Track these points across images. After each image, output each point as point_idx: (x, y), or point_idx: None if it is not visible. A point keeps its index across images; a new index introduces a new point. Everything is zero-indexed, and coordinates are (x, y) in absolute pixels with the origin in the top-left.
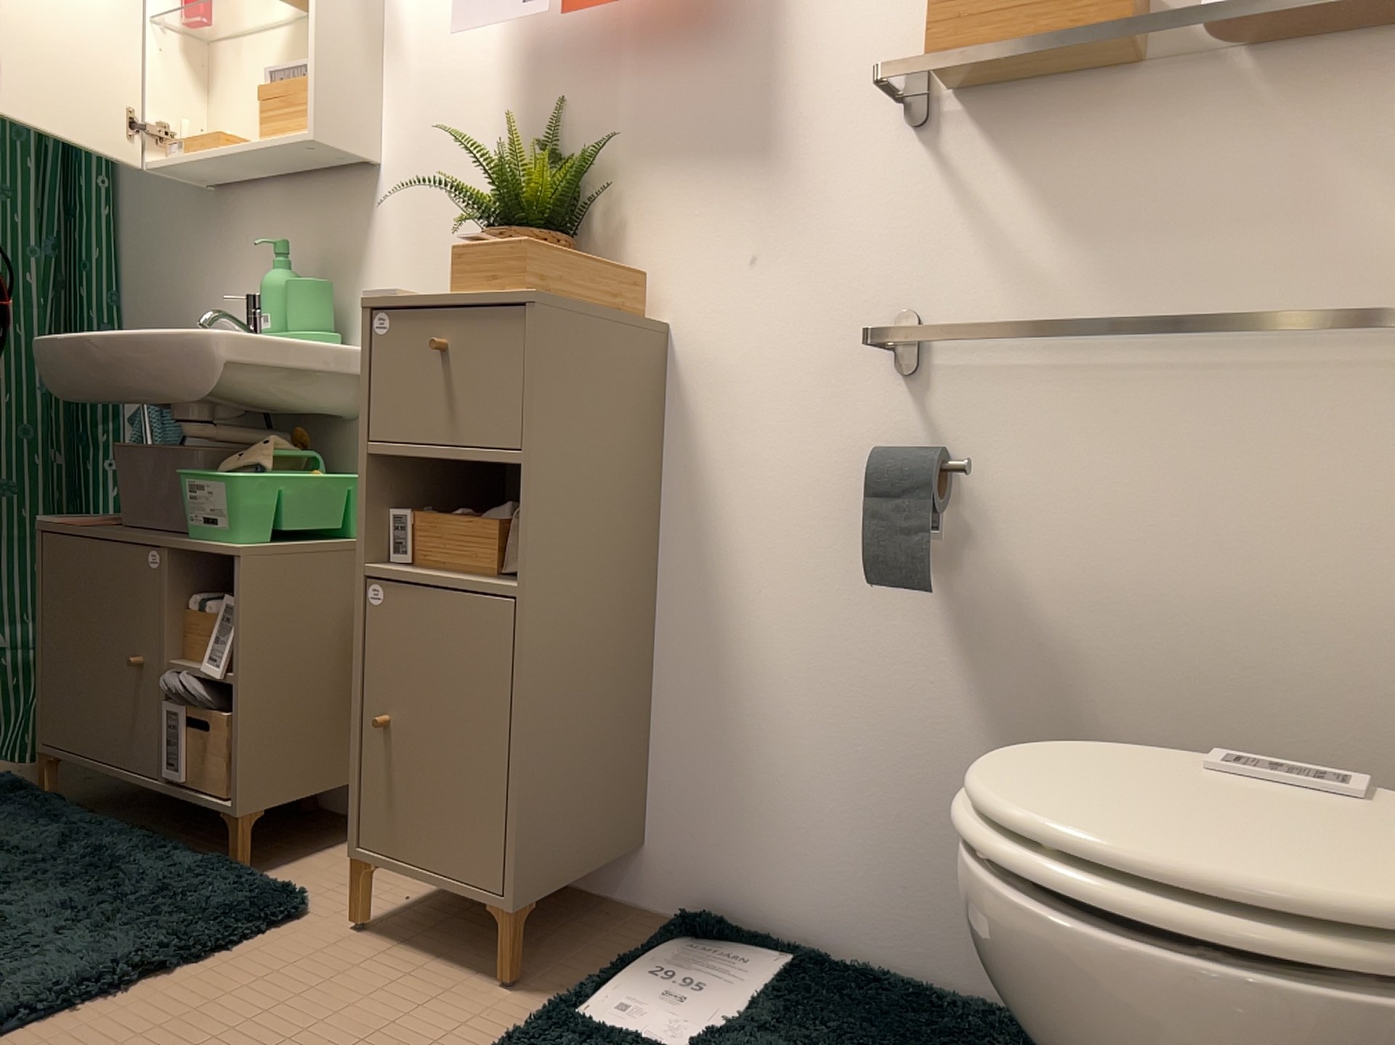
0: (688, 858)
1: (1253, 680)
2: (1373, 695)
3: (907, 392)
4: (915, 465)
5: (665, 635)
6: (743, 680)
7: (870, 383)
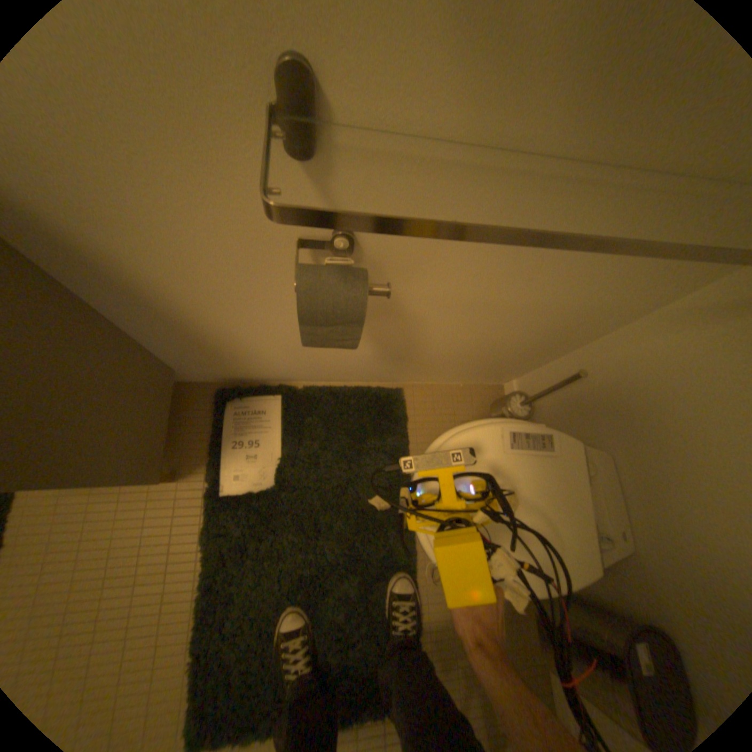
0: (206, 373)
1: (508, 325)
2: (555, 328)
3: (308, 173)
4: (350, 309)
5: (118, 320)
6: (204, 333)
7: (253, 156)
